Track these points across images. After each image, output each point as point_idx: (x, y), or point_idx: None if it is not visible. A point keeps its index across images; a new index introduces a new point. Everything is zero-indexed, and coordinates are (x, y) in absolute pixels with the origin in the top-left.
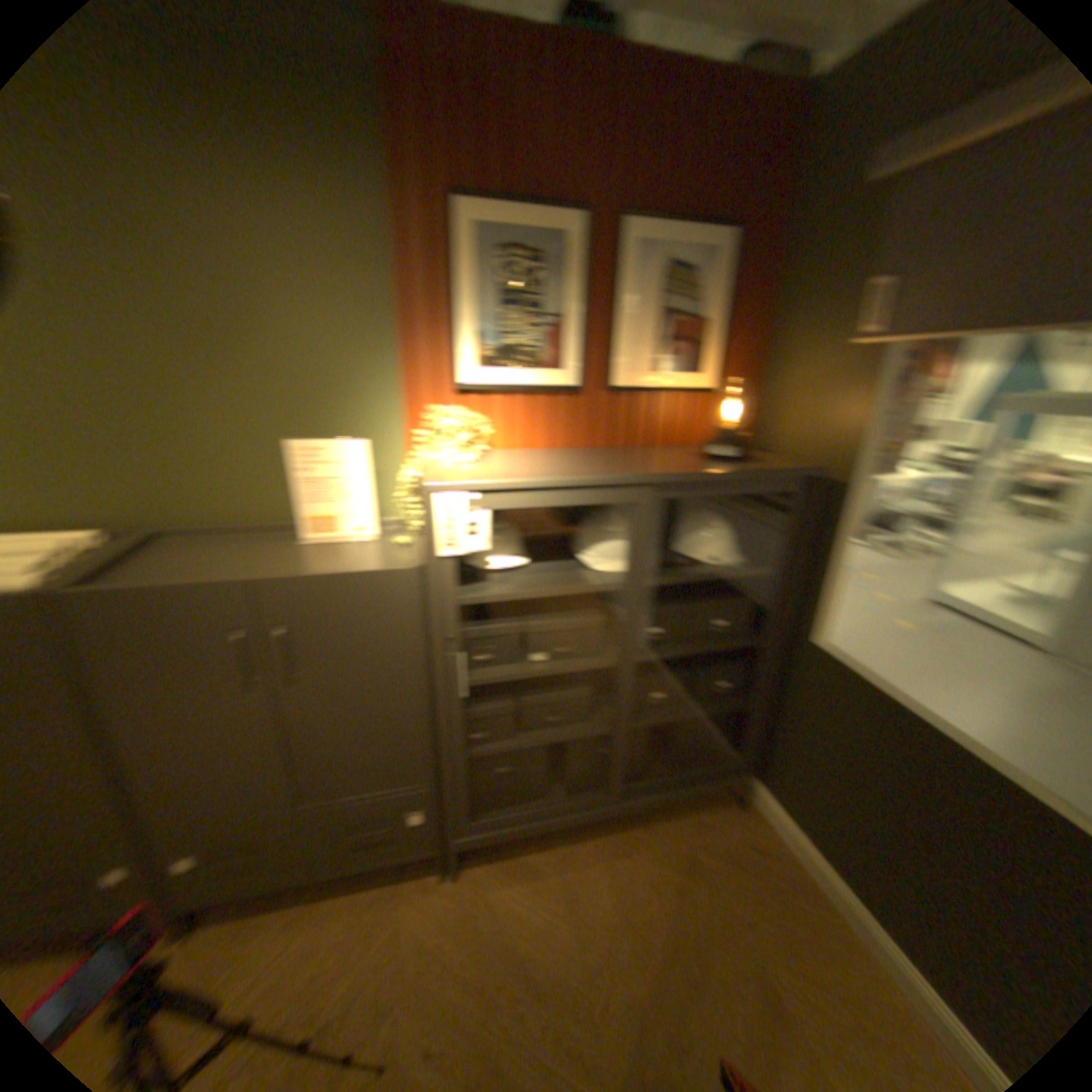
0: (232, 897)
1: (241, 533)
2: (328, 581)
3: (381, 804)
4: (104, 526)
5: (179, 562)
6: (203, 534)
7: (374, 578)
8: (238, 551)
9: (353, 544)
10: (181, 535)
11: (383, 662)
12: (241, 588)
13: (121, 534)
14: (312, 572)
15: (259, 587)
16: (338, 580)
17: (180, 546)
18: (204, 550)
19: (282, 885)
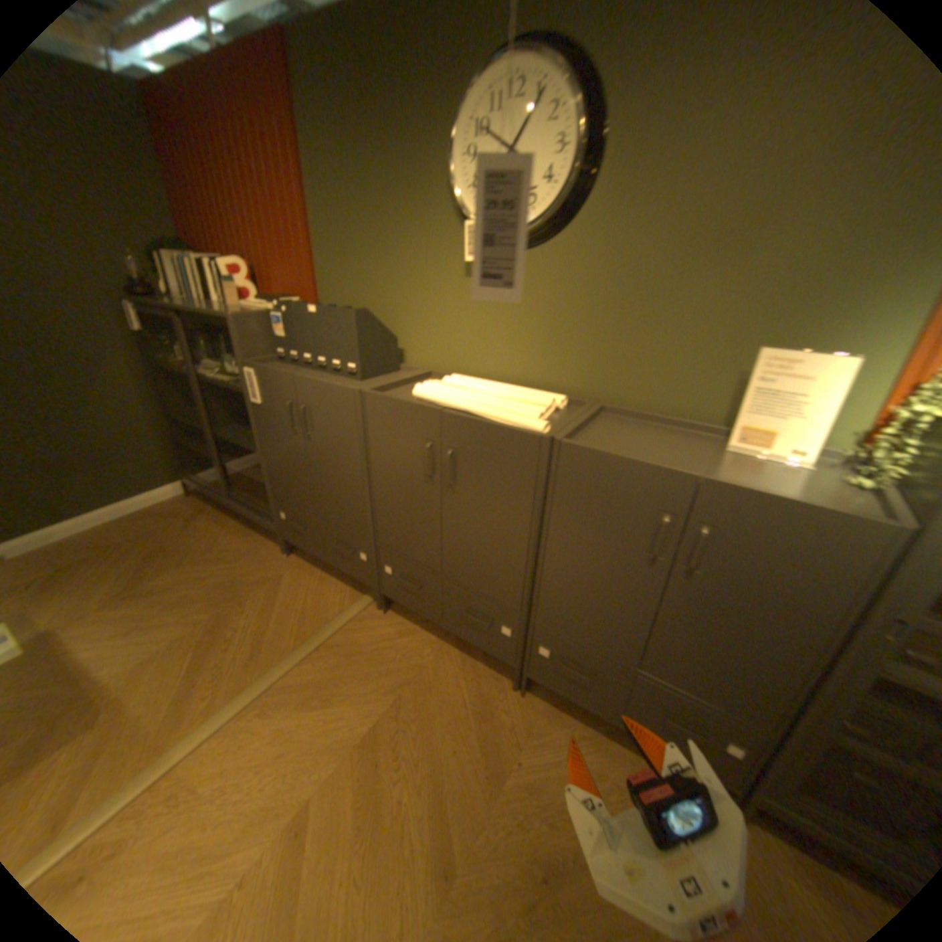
0: (565, 694)
1: (673, 425)
2: (787, 507)
3: (714, 720)
4: (576, 393)
5: (630, 438)
6: (643, 417)
7: (846, 522)
8: (674, 441)
9: (792, 468)
10: (626, 414)
11: (800, 607)
12: (697, 483)
13: (587, 403)
14: (771, 491)
15: (713, 487)
16: (799, 509)
17: (626, 424)
18: (644, 432)
19: (600, 714)
